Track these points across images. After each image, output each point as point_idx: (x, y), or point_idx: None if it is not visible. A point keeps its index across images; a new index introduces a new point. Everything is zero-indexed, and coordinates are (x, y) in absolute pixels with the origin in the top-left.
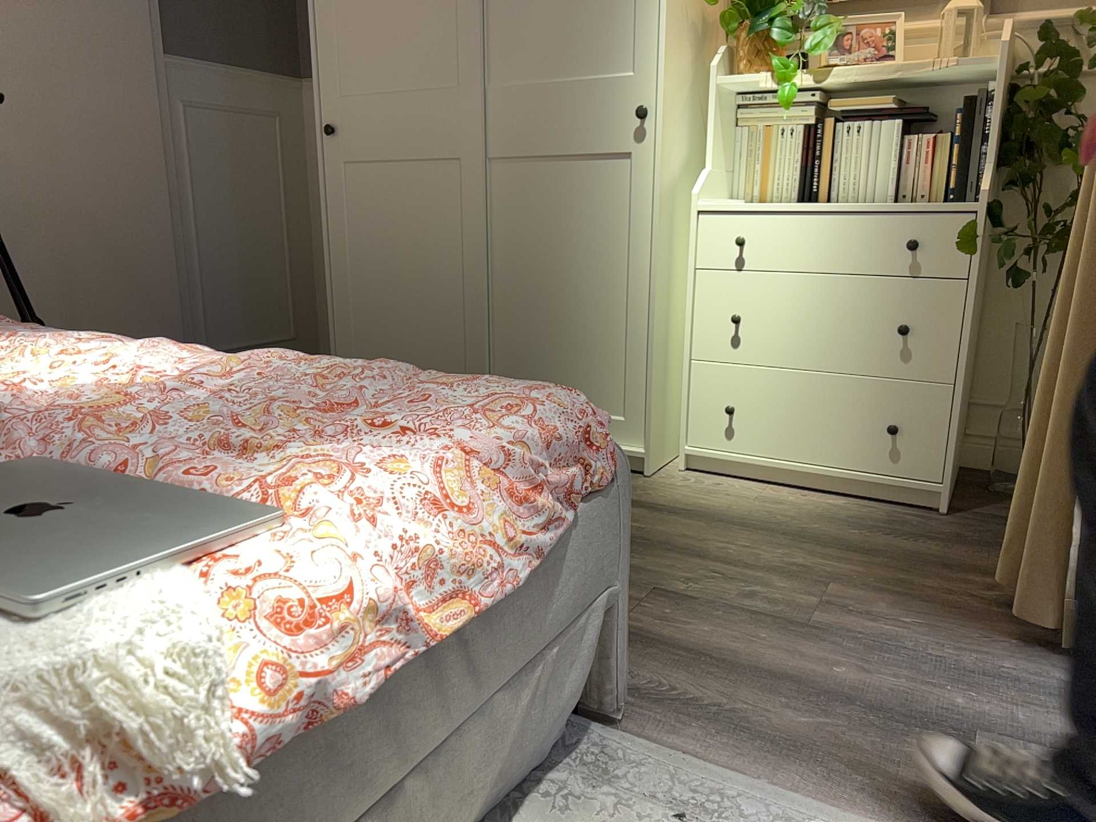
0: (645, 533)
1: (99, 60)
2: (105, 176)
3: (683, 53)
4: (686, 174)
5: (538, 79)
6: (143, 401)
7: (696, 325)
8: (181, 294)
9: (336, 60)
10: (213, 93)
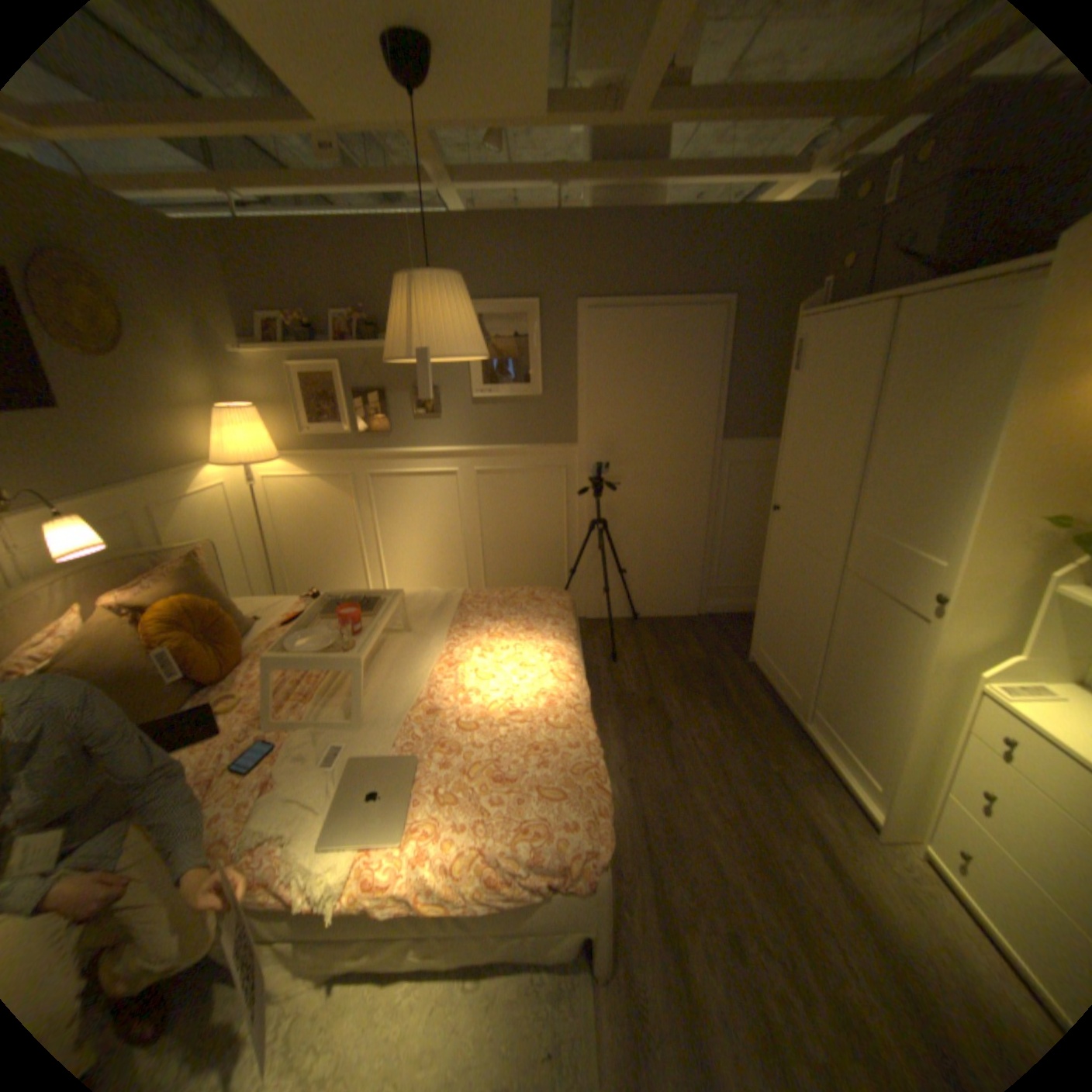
0: (802, 885)
1: (678, 451)
2: (670, 504)
3: (1007, 561)
4: (994, 651)
5: (884, 533)
6: (500, 716)
7: (957, 770)
8: (700, 560)
9: (786, 469)
10: (746, 455)
